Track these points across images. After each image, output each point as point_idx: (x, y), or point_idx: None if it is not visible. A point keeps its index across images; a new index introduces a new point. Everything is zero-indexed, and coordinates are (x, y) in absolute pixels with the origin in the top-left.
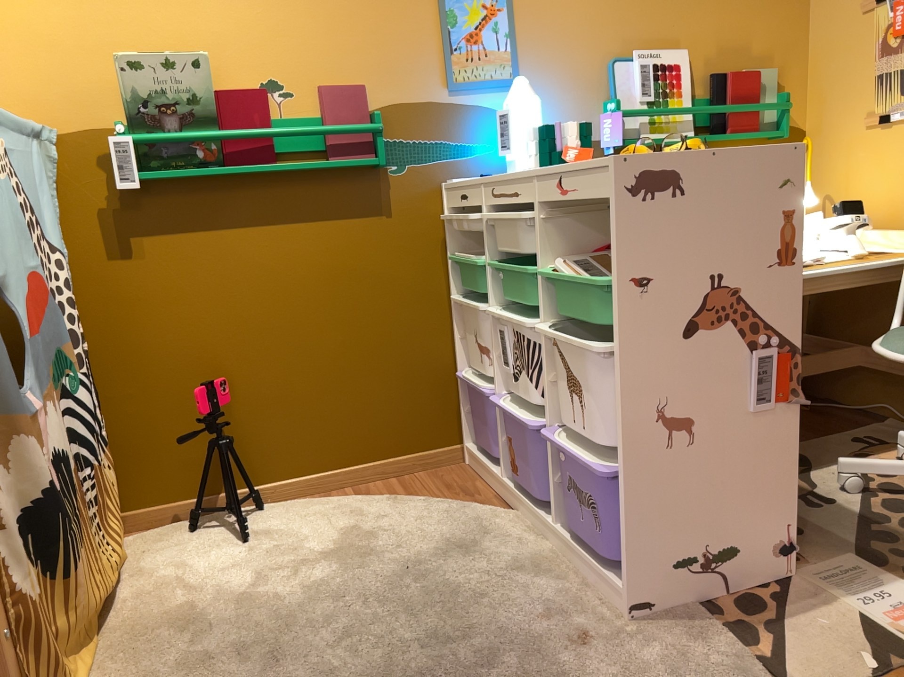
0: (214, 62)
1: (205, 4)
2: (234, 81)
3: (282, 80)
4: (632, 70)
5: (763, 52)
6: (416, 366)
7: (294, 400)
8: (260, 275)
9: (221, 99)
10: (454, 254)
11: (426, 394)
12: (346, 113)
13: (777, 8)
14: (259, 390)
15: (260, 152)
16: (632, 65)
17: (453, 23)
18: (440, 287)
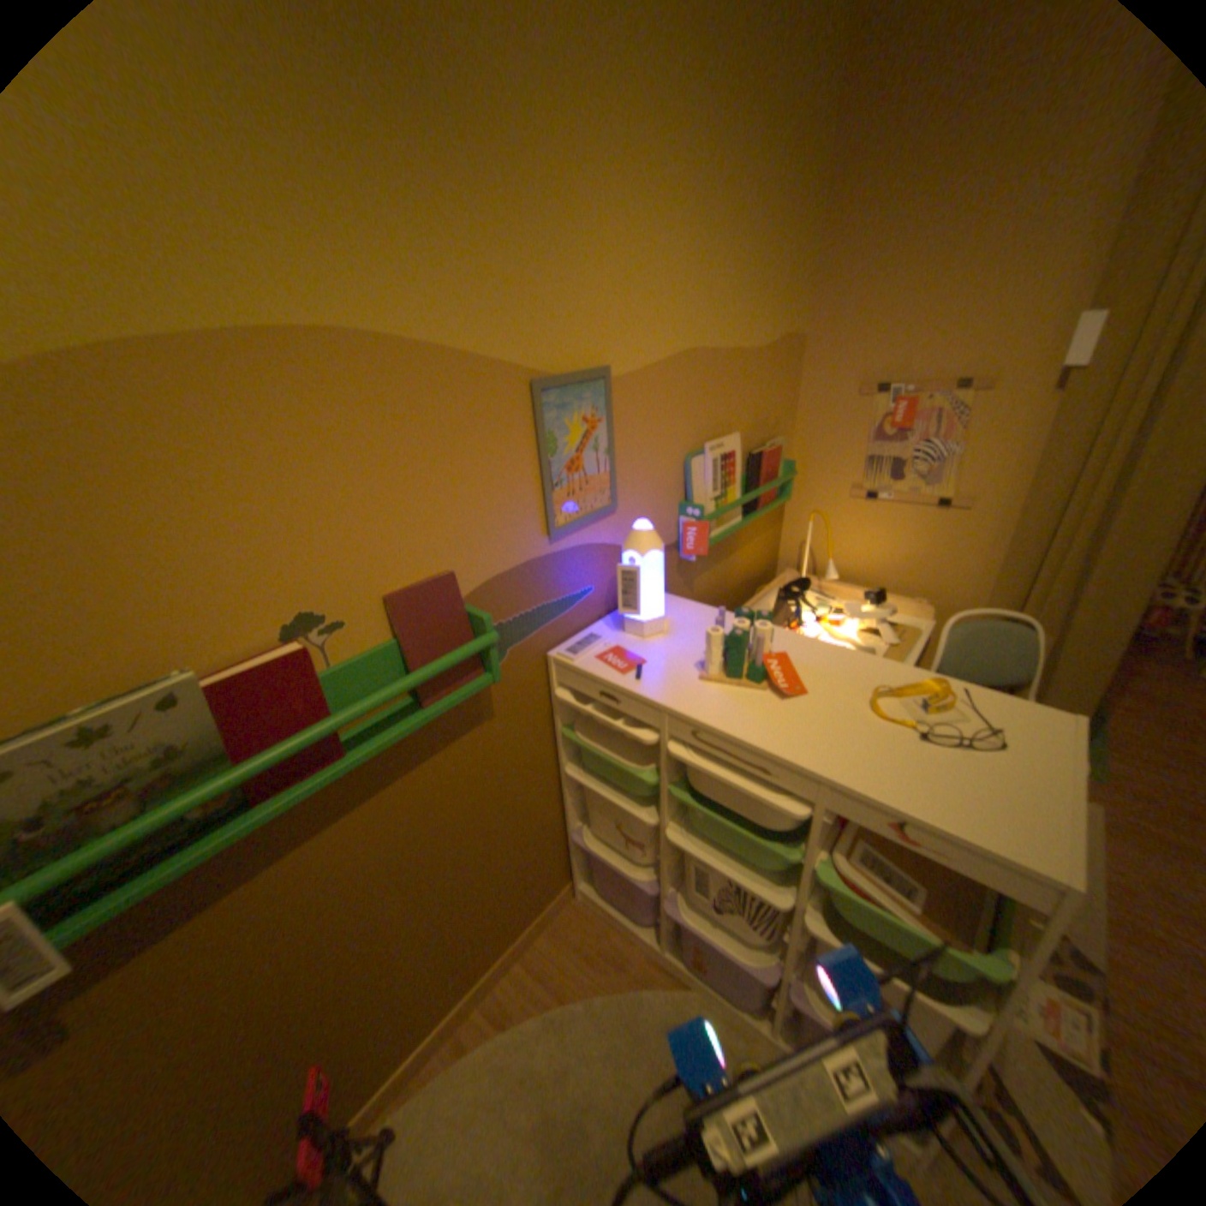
0: (170, 621)
1: (111, 509)
2: (226, 641)
3: (322, 604)
4: (705, 463)
5: (776, 419)
6: (530, 849)
7: (404, 986)
8: (334, 892)
9: (213, 699)
10: (566, 726)
11: (540, 867)
12: (436, 623)
13: (788, 373)
14: (356, 1015)
15: (316, 748)
16: (704, 456)
17: (554, 447)
18: (549, 760)
